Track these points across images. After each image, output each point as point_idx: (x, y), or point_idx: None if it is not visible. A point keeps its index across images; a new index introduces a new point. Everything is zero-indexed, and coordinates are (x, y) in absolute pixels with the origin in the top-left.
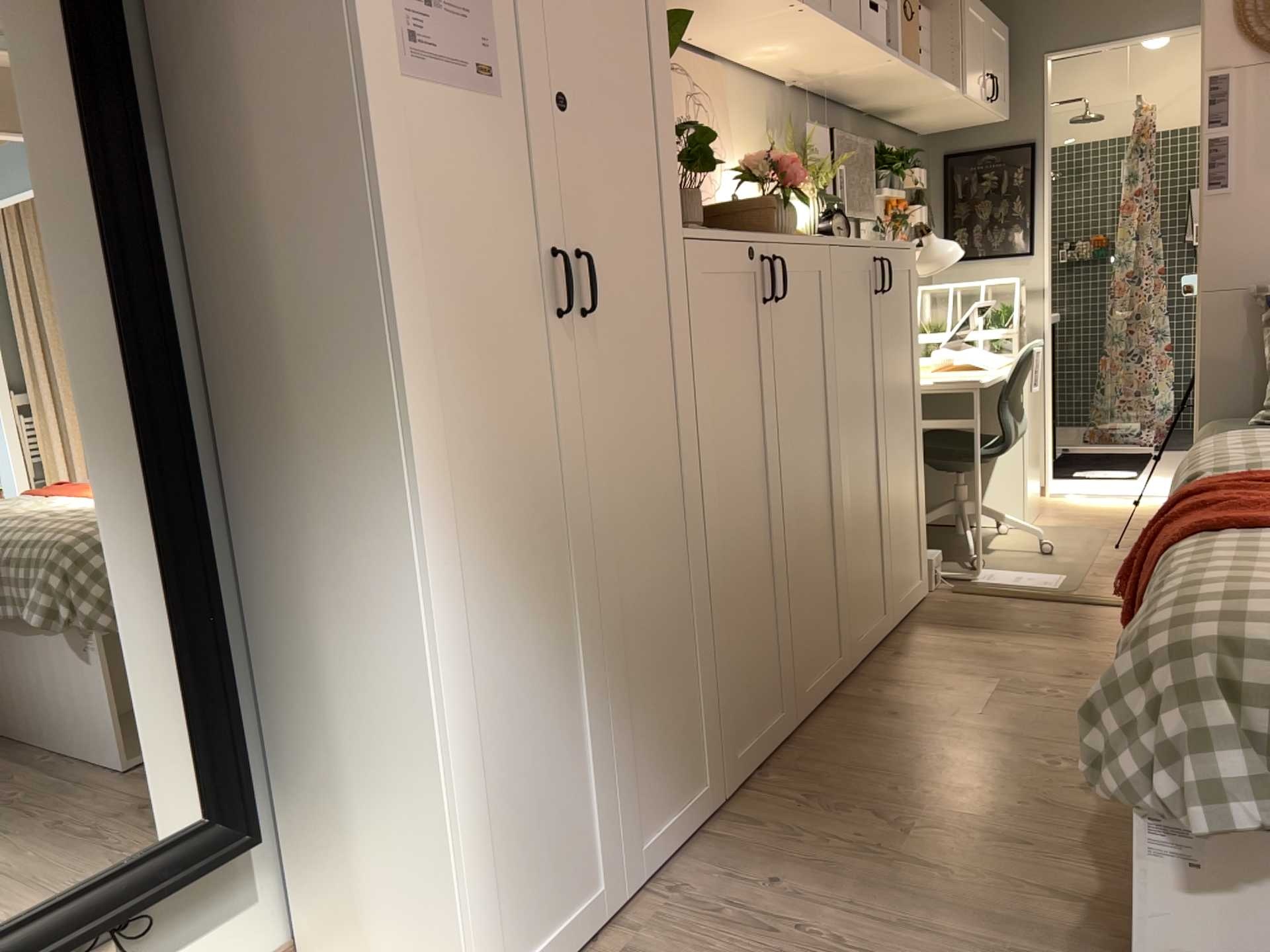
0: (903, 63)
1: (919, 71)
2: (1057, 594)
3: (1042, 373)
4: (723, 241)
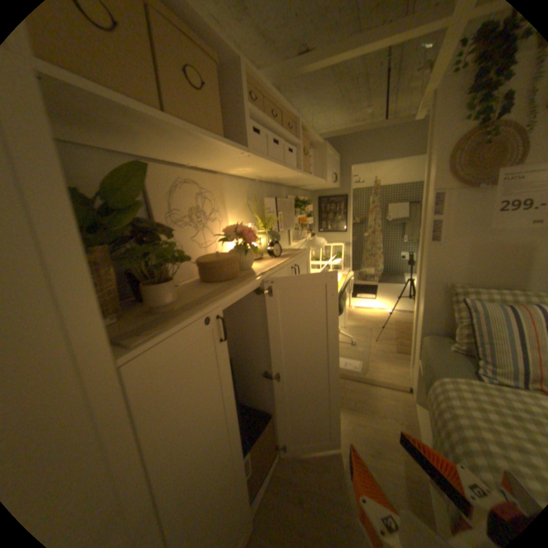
0: (306, 174)
1: (312, 176)
2: (362, 379)
3: (350, 270)
4: (182, 329)
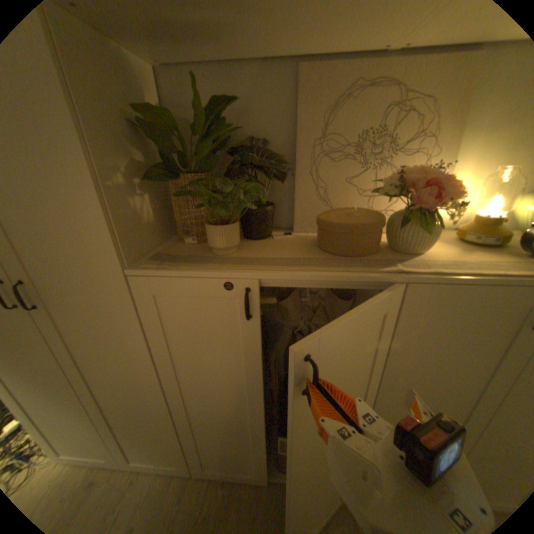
0: None
1: None
2: None
3: None
4: (190, 279)
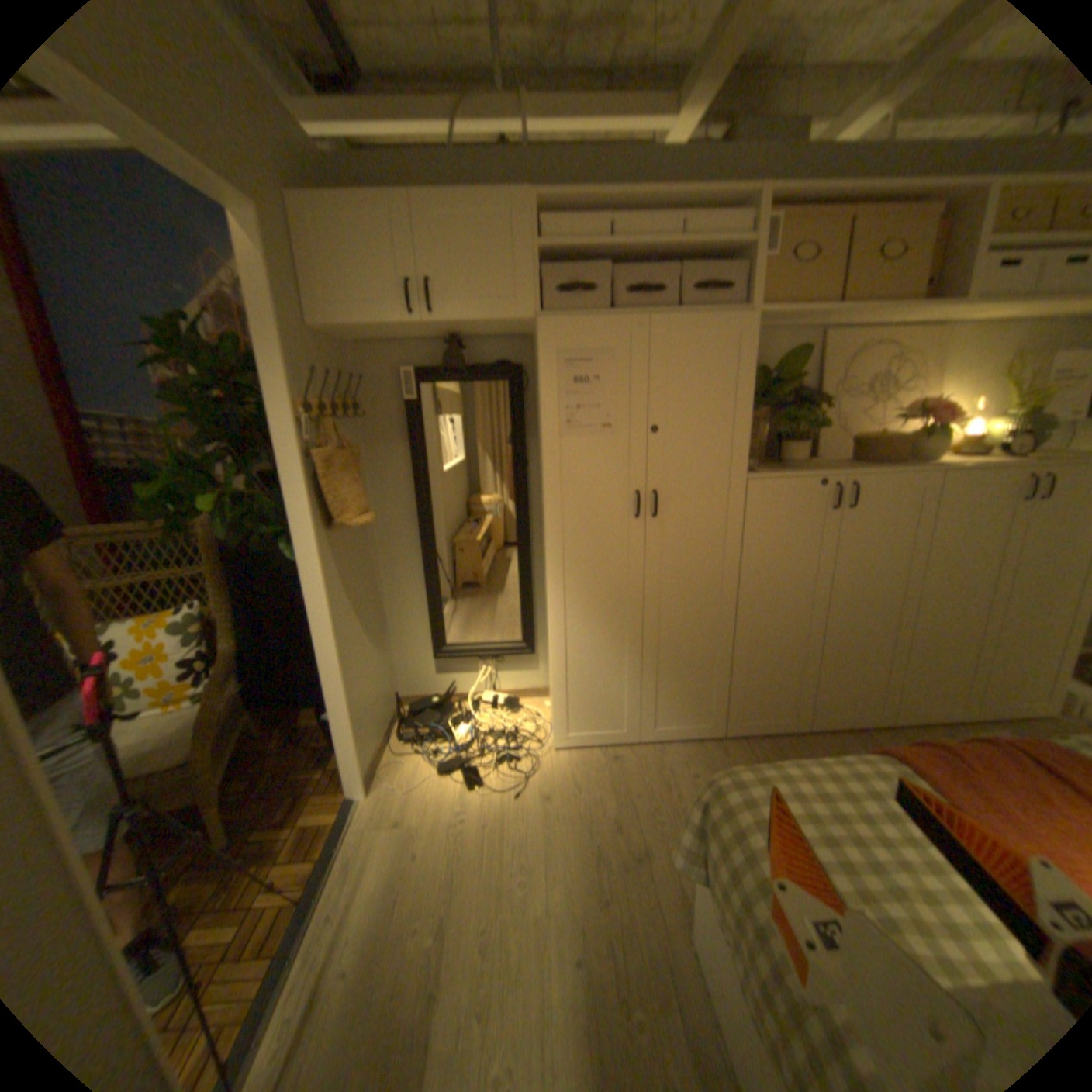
0: None
1: None
2: None
3: None
4: (796, 481)
